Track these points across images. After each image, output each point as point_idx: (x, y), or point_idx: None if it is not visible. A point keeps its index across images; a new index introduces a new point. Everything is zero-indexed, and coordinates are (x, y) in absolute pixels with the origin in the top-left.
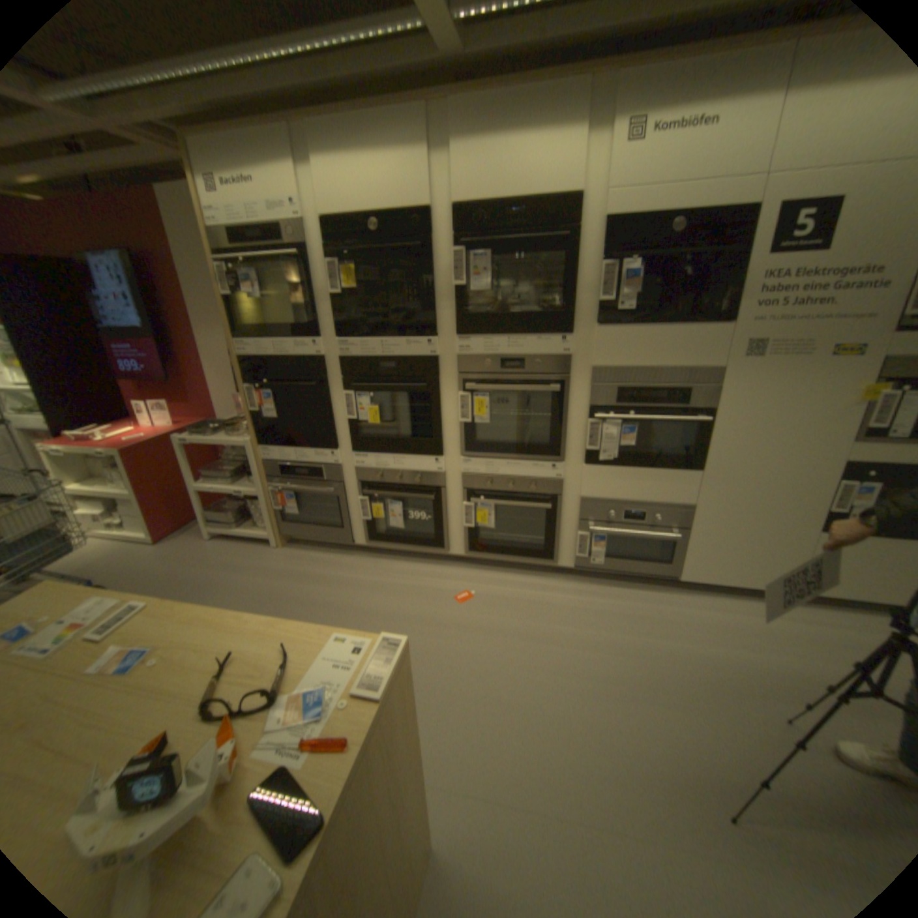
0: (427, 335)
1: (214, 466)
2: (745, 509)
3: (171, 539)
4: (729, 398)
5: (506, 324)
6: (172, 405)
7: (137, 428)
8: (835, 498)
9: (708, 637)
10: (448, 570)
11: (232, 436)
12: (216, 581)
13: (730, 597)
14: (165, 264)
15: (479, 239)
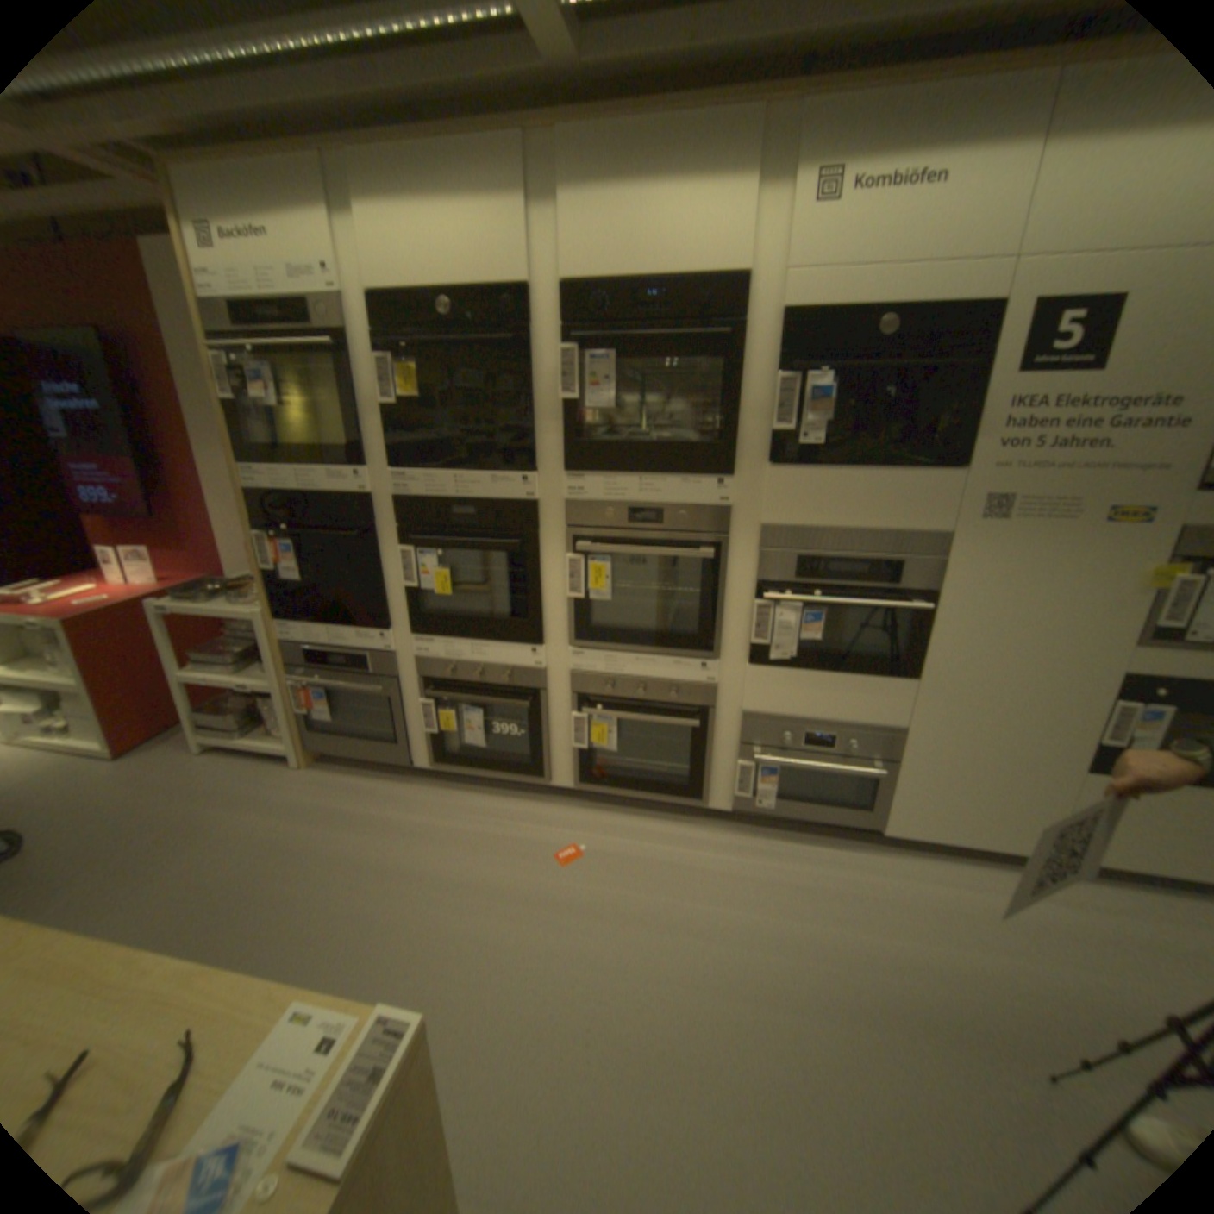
0: (523, 470)
1: (214, 647)
2: (980, 737)
3: (144, 753)
4: (960, 577)
5: (637, 458)
6: (162, 554)
7: (105, 586)
8: (1109, 725)
9: (927, 928)
10: (549, 810)
11: (237, 606)
12: (200, 822)
13: (957, 861)
14: (155, 353)
15: (599, 334)
